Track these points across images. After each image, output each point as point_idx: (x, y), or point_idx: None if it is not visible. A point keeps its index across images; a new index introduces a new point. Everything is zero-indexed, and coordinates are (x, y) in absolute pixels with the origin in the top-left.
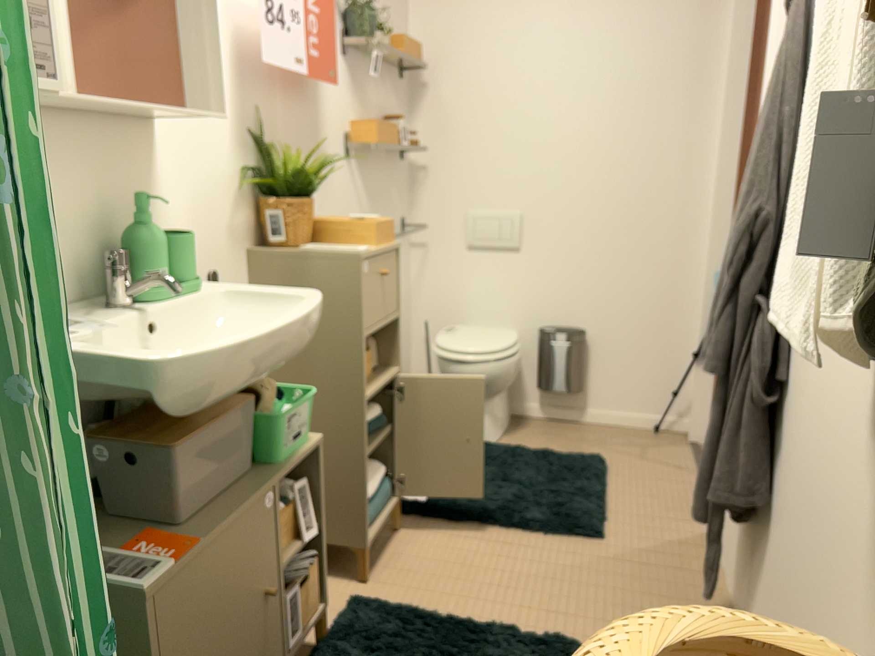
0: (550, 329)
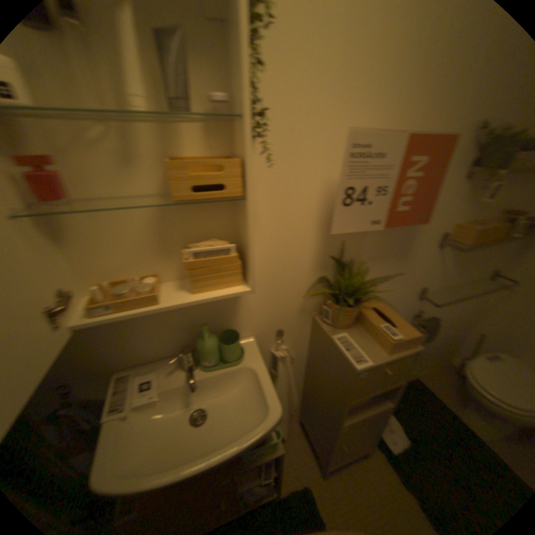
0: None
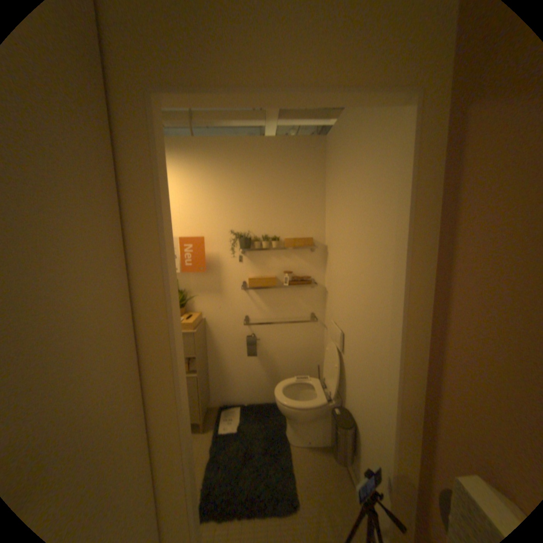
0: (347, 410)
